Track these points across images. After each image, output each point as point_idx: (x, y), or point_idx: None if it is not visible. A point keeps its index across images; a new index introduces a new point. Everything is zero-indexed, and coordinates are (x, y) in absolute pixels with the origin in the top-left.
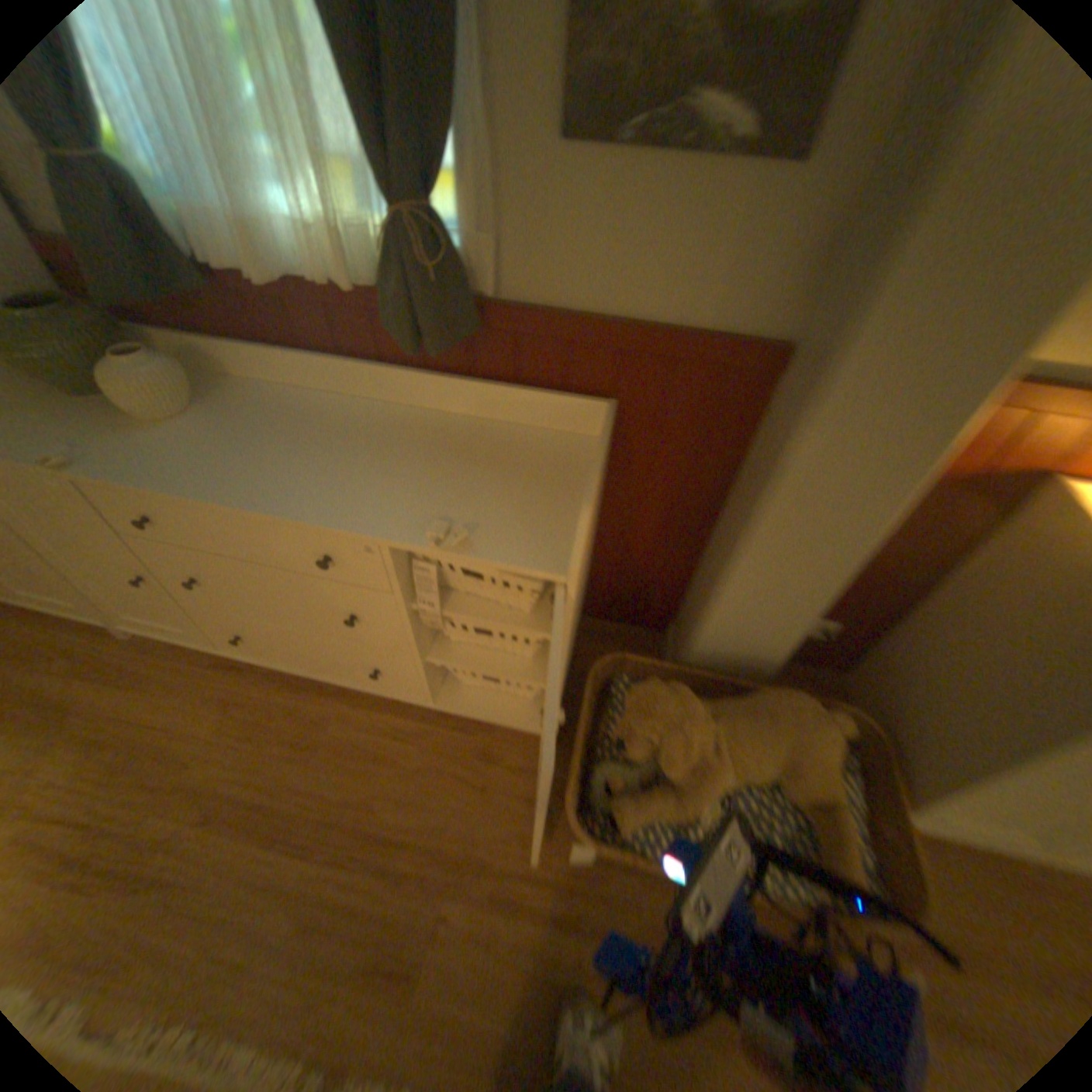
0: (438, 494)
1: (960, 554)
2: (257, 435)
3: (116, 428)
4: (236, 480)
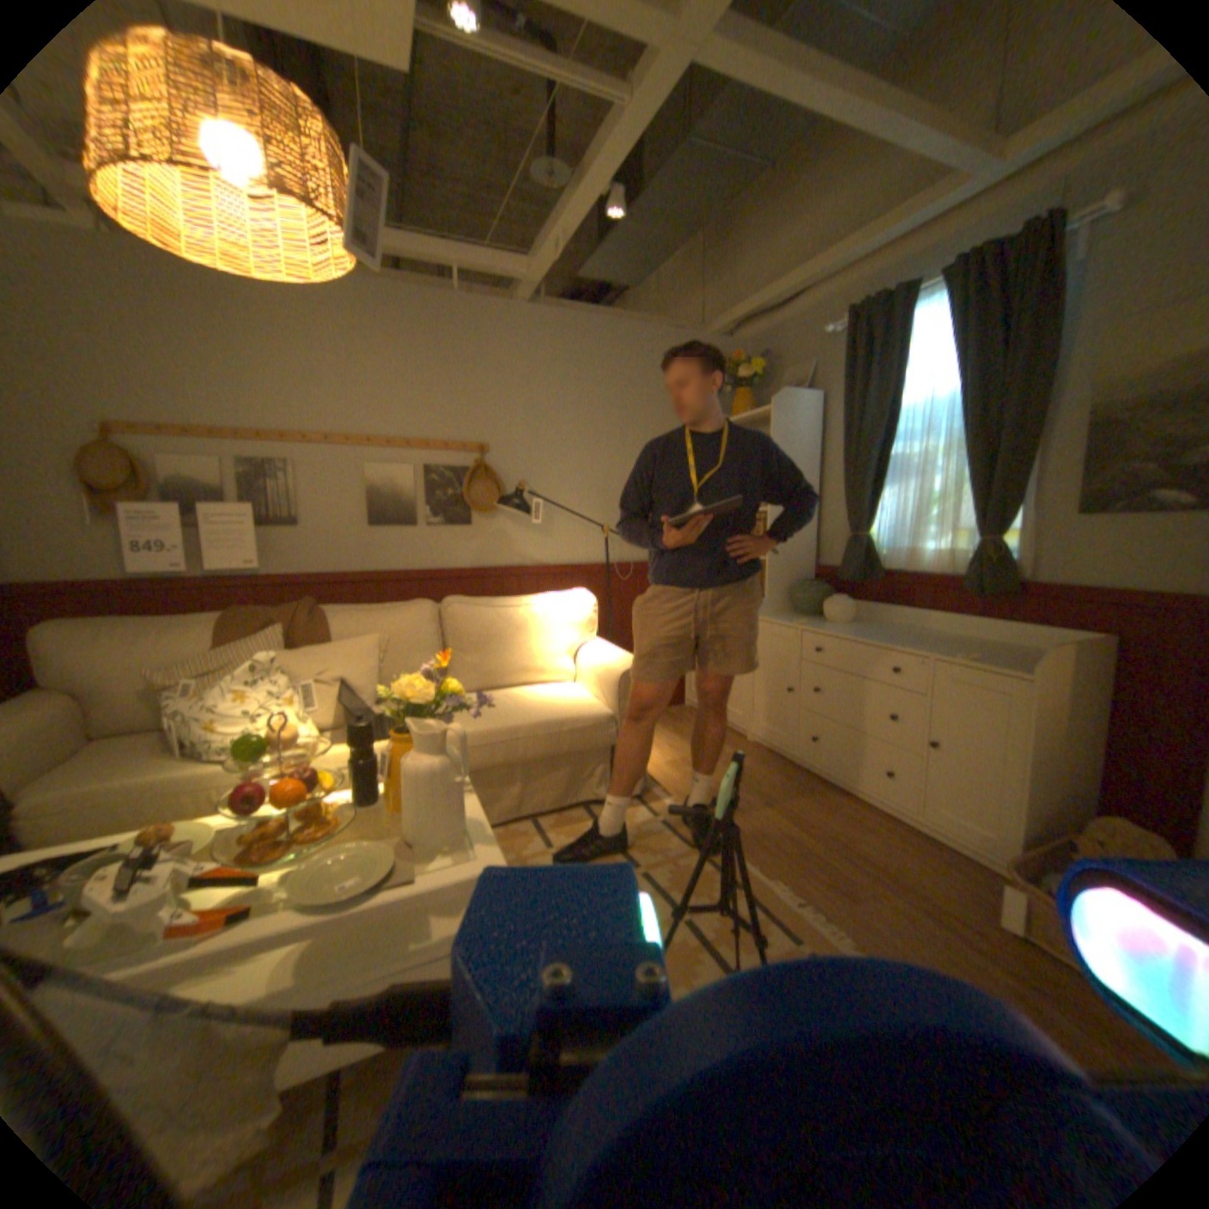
0: (970, 653)
1: None
2: (880, 631)
3: (820, 622)
4: (868, 636)
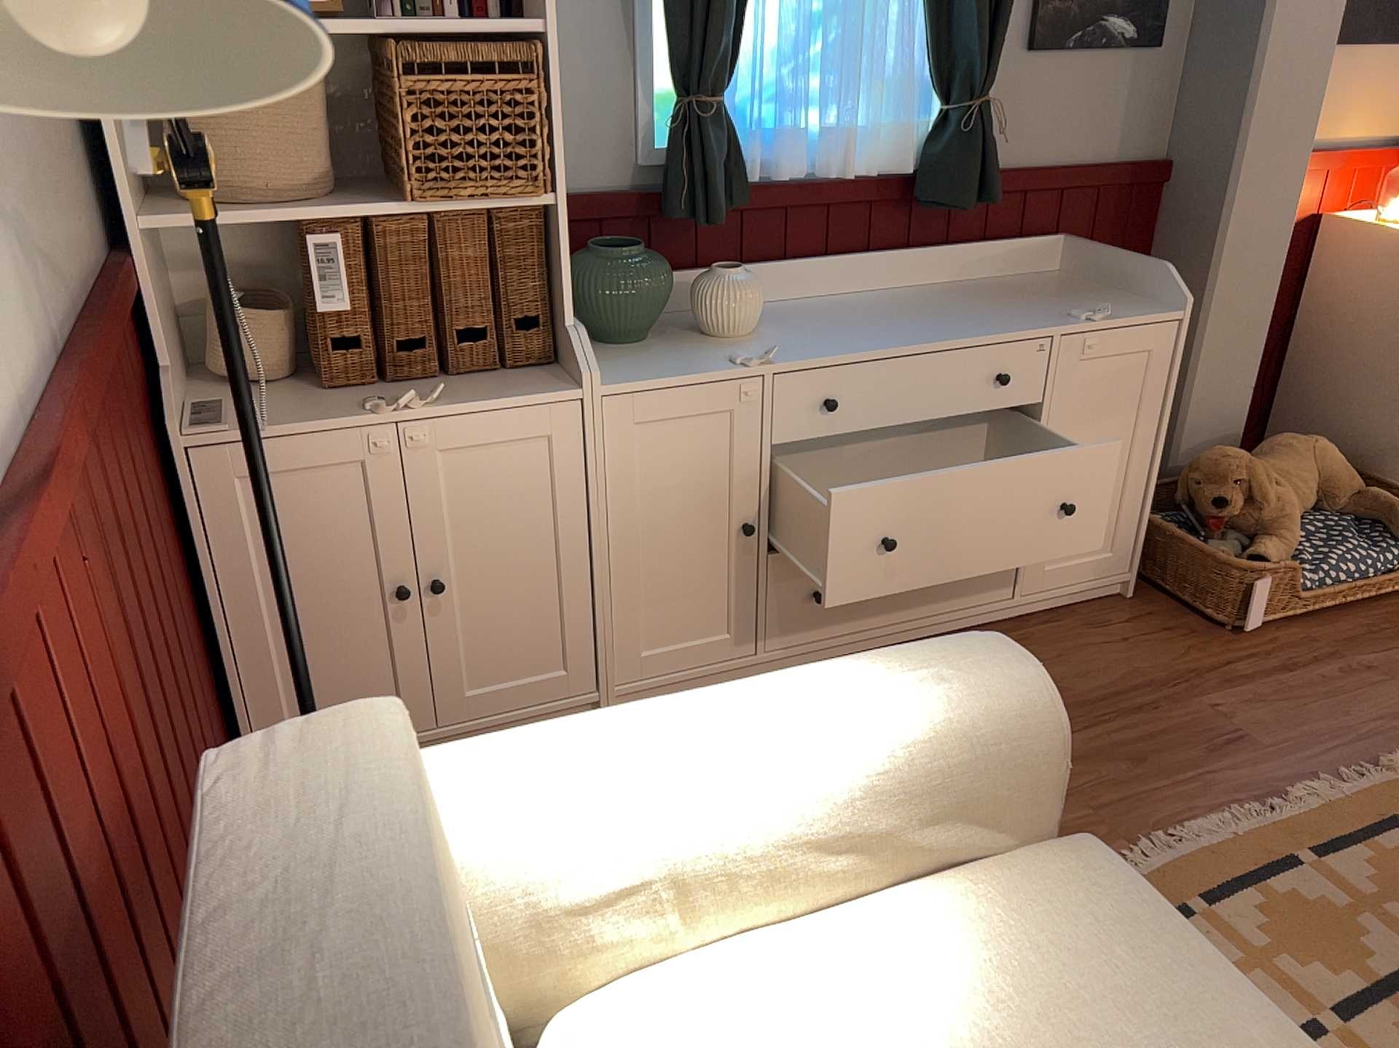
0: (1041, 310)
1: (1298, 302)
2: (847, 321)
3: (732, 344)
4: (904, 336)
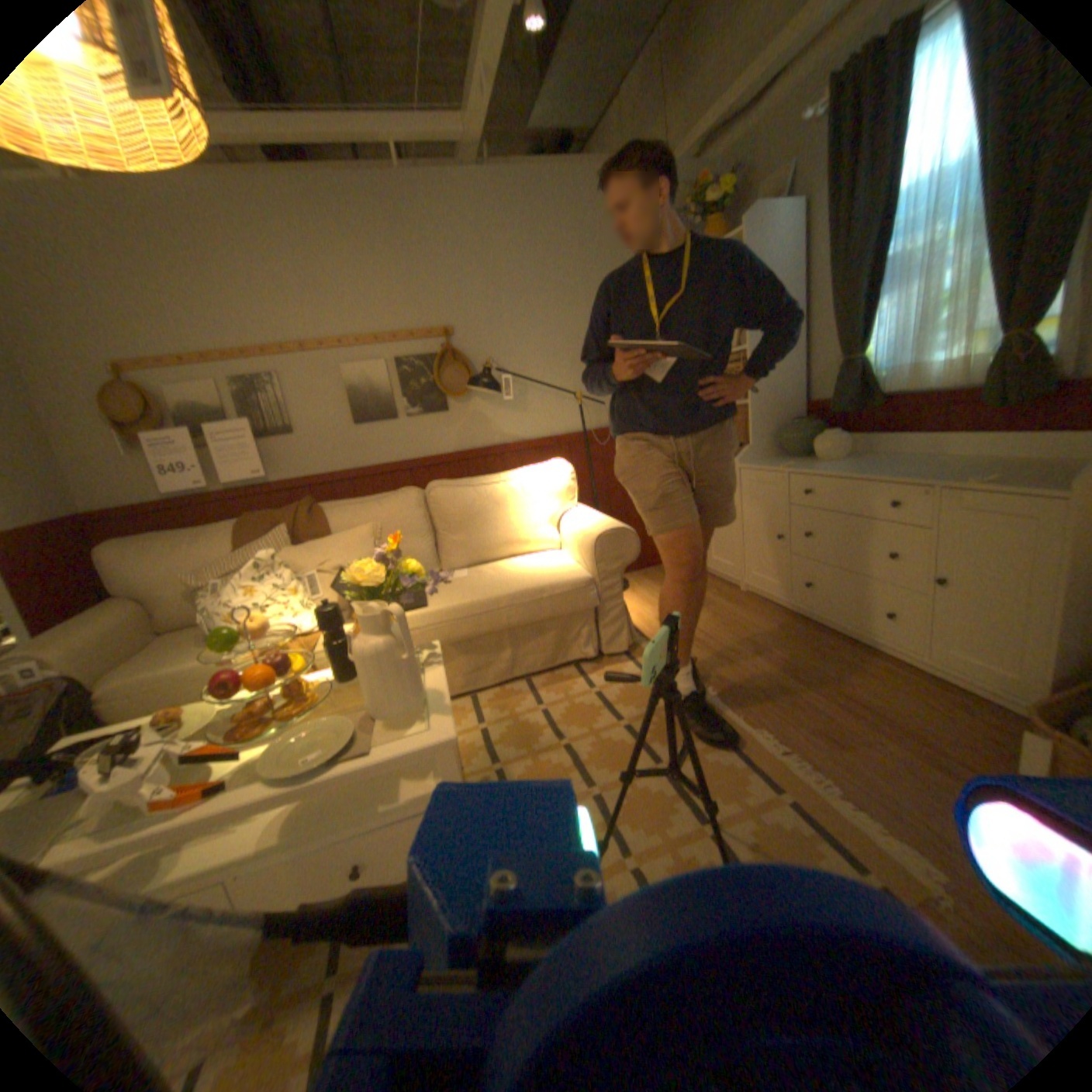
0: (987, 474)
1: None
2: (879, 463)
3: (811, 462)
4: (863, 470)
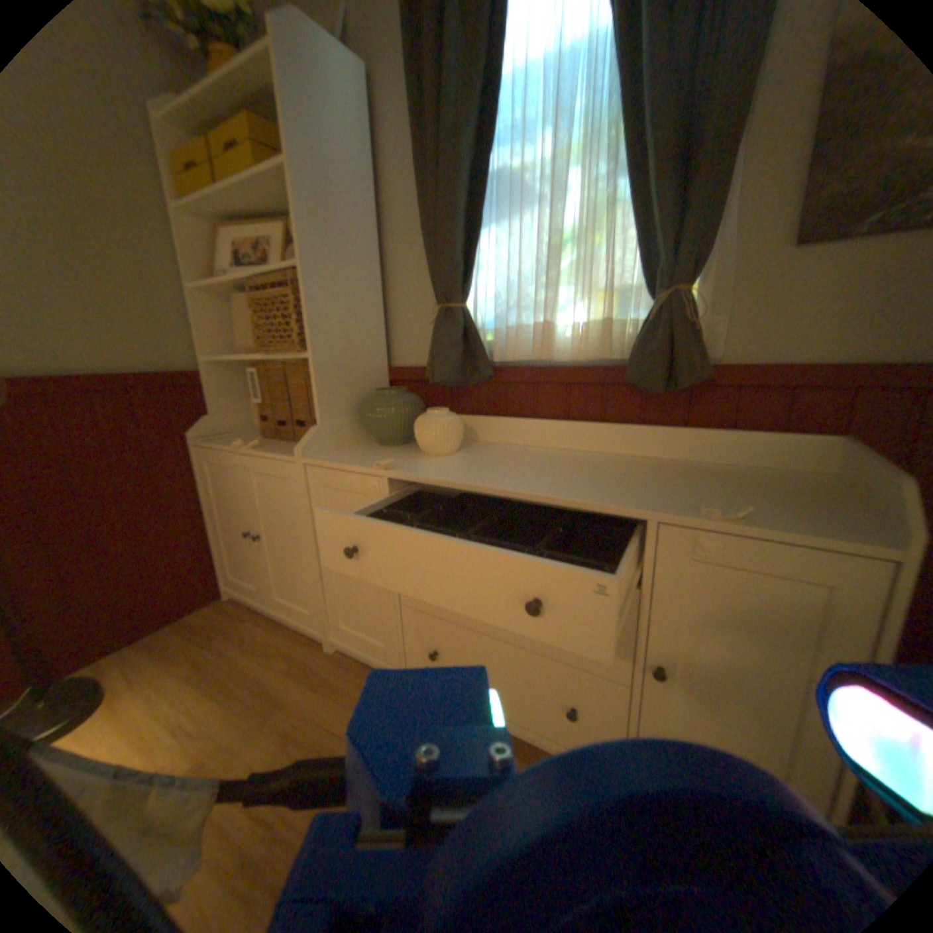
0: (692, 494)
1: None
2: (513, 463)
3: (416, 457)
4: (509, 479)
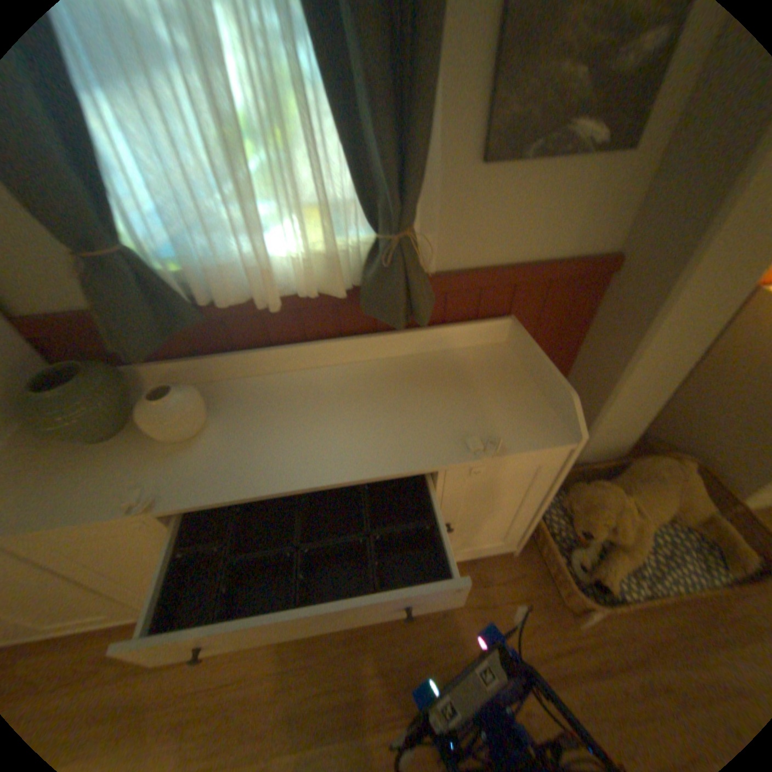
0: (448, 417)
1: None
2: (280, 420)
3: (161, 456)
4: (299, 462)
